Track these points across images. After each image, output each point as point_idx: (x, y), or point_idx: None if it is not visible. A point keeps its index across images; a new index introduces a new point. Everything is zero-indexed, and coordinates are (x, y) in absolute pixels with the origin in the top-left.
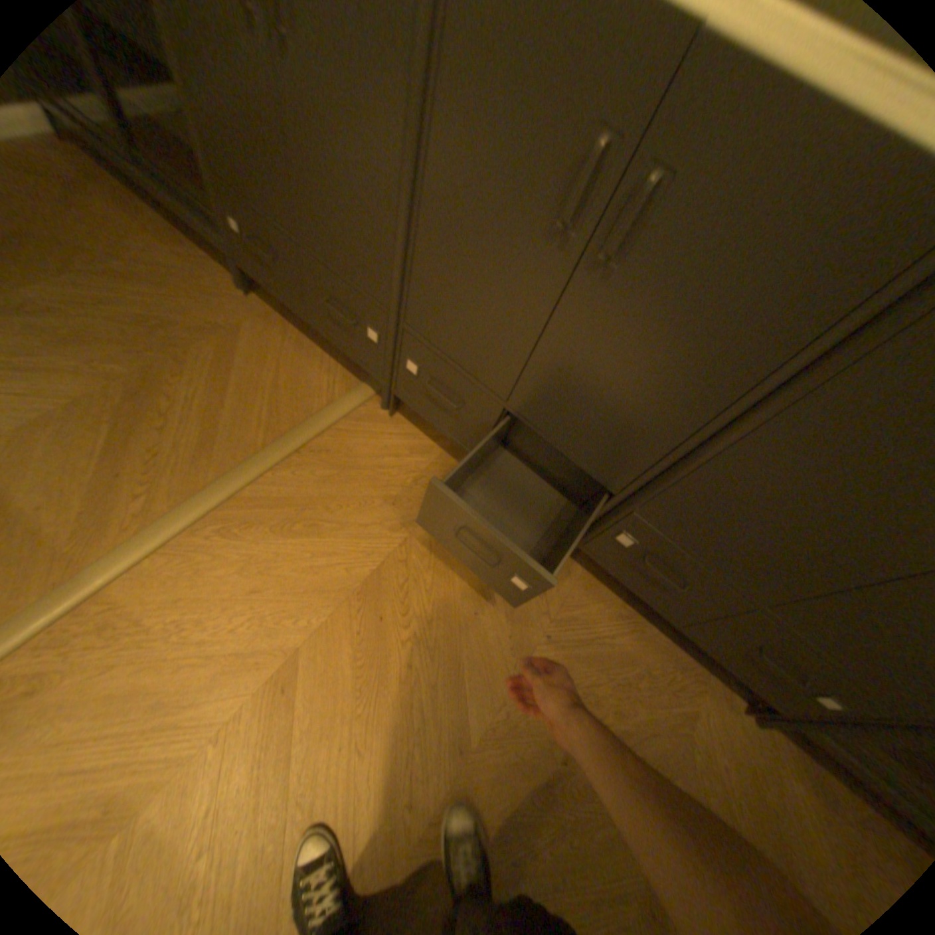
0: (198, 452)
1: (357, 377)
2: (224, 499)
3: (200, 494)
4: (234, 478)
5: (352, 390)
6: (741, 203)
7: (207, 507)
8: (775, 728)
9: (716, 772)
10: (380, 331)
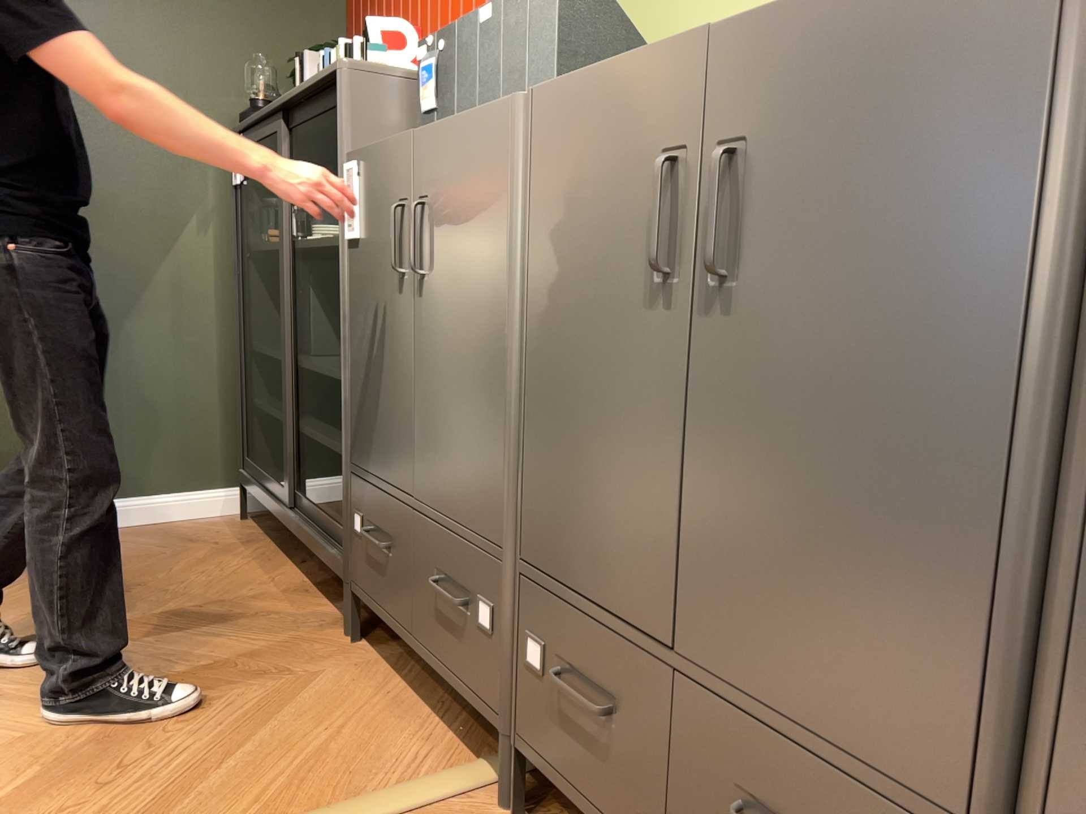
0: None
1: (473, 754)
2: None
3: None
4: None
5: (454, 769)
6: (826, 112)
7: None
8: None
9: None
10: (493, 600)
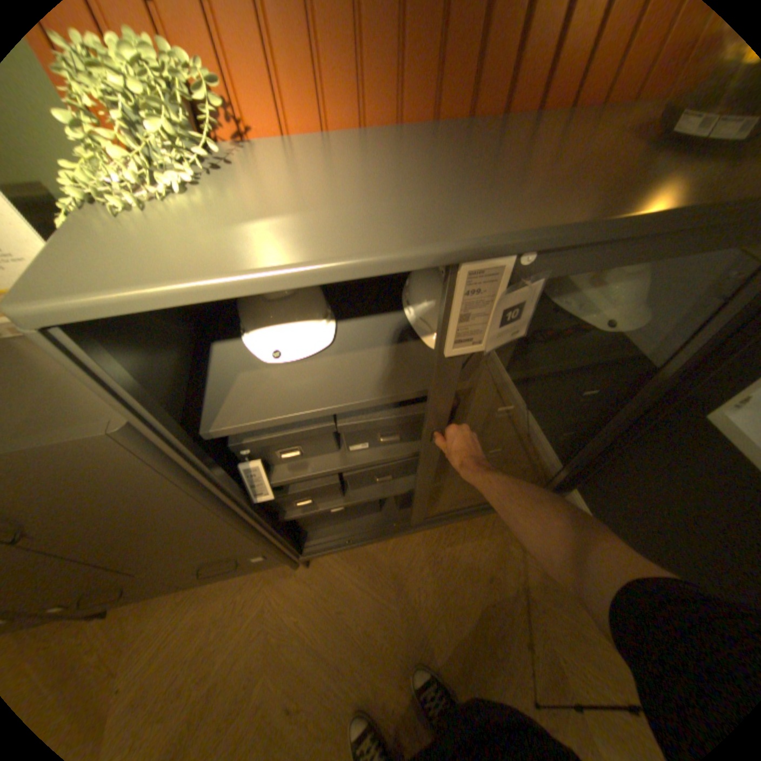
0: None
1: None
2: None
3: None
4: None
5: None
6: None
7: None
8: (302, 567)
9: (287, 636)
10: None
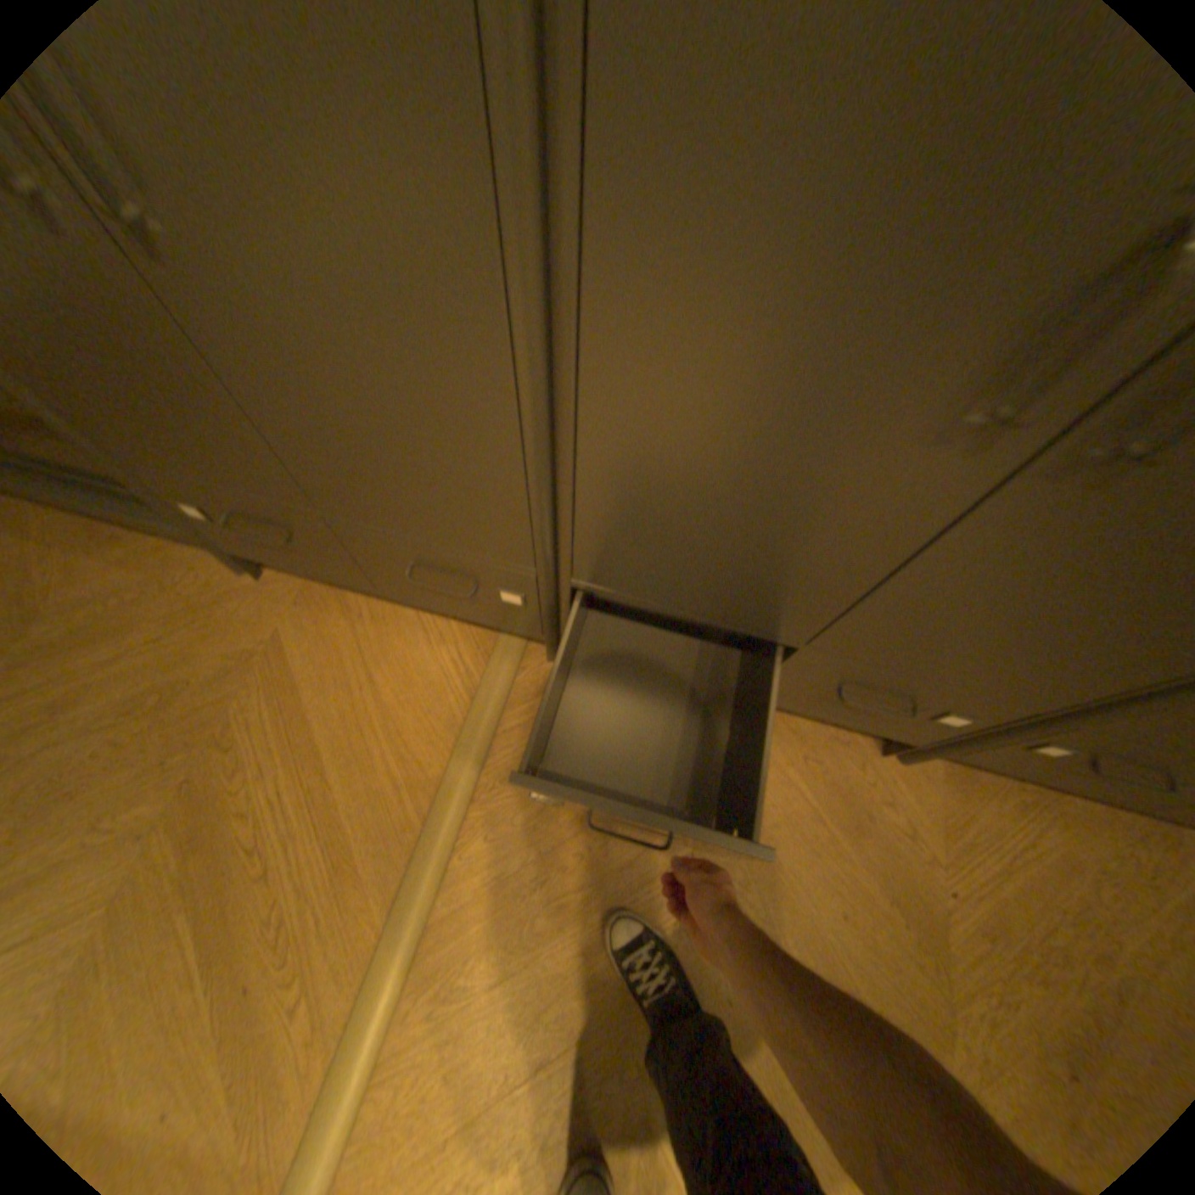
0: (332, 886)
1: (485, 628)
2: (415, 945)
3: (376, 958)
4: (409, 903)
5: (490, 653)
6: None
7: (397, 974)
8: None
9: None
10: (524, 593)
